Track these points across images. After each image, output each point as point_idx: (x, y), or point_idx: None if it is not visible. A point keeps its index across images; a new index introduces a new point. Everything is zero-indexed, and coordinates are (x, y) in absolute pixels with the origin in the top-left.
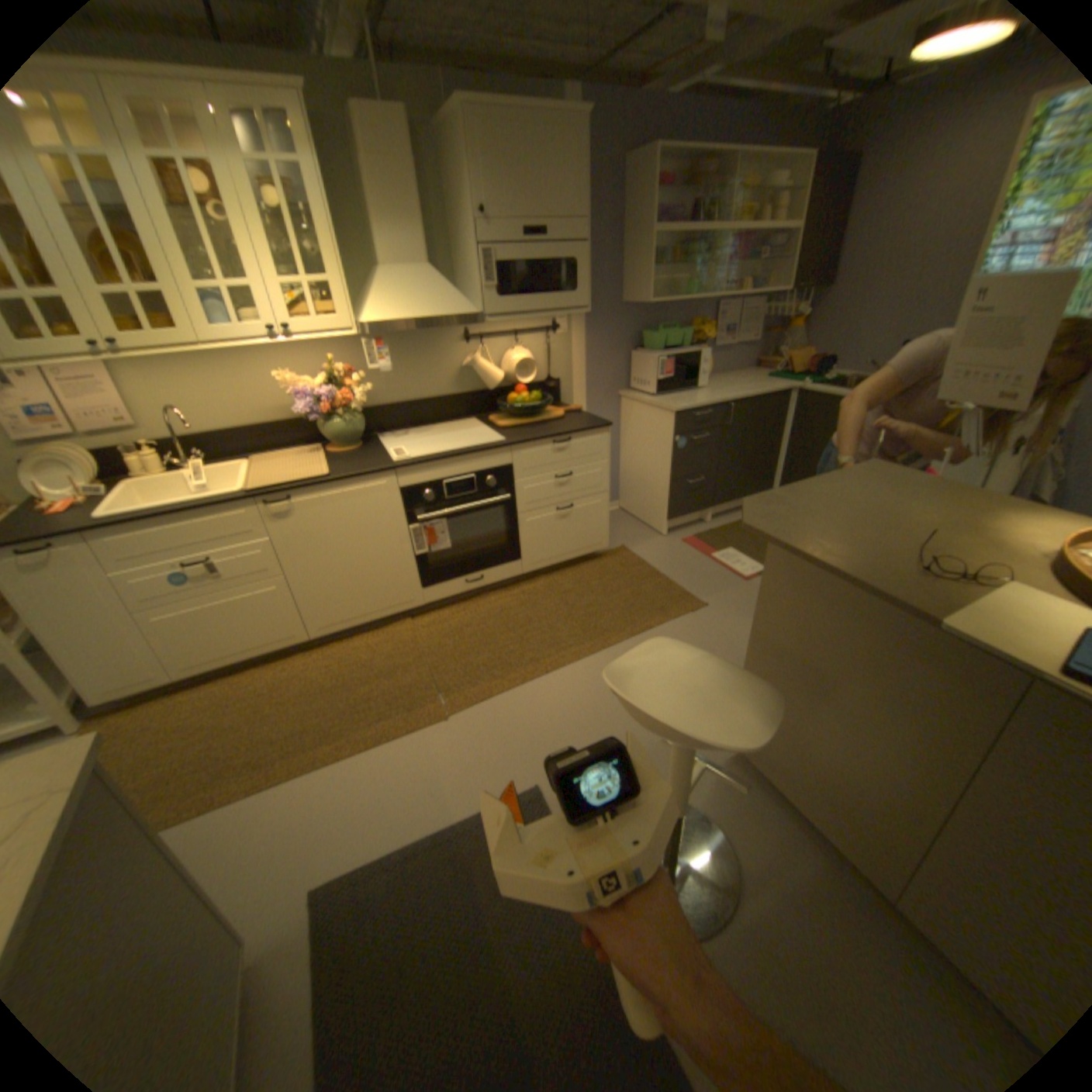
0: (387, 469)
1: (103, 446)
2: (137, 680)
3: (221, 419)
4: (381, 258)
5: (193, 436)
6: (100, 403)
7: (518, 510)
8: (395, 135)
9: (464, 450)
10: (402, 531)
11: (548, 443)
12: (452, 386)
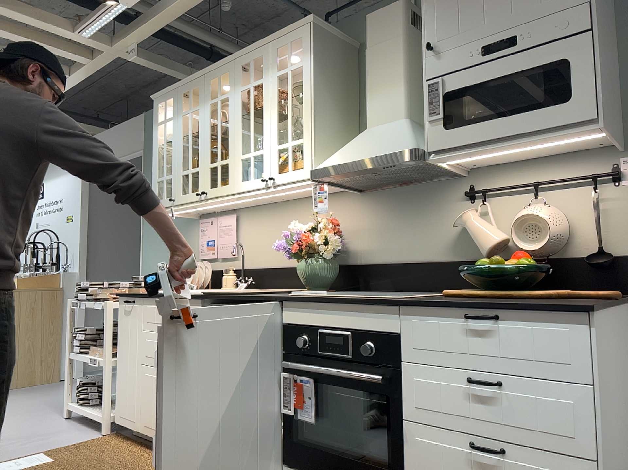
0: (274, 298)
1: (222, 267)
2: (130, 416)
3: (272, 259)
4: (367, 122)
5: (256, 268)
6: (227, 240)
7: (404, 411)
8: (391, 25)
9: (349, 297)
10: (276, 374)
11: (456, 313)
12: (447, 250)
